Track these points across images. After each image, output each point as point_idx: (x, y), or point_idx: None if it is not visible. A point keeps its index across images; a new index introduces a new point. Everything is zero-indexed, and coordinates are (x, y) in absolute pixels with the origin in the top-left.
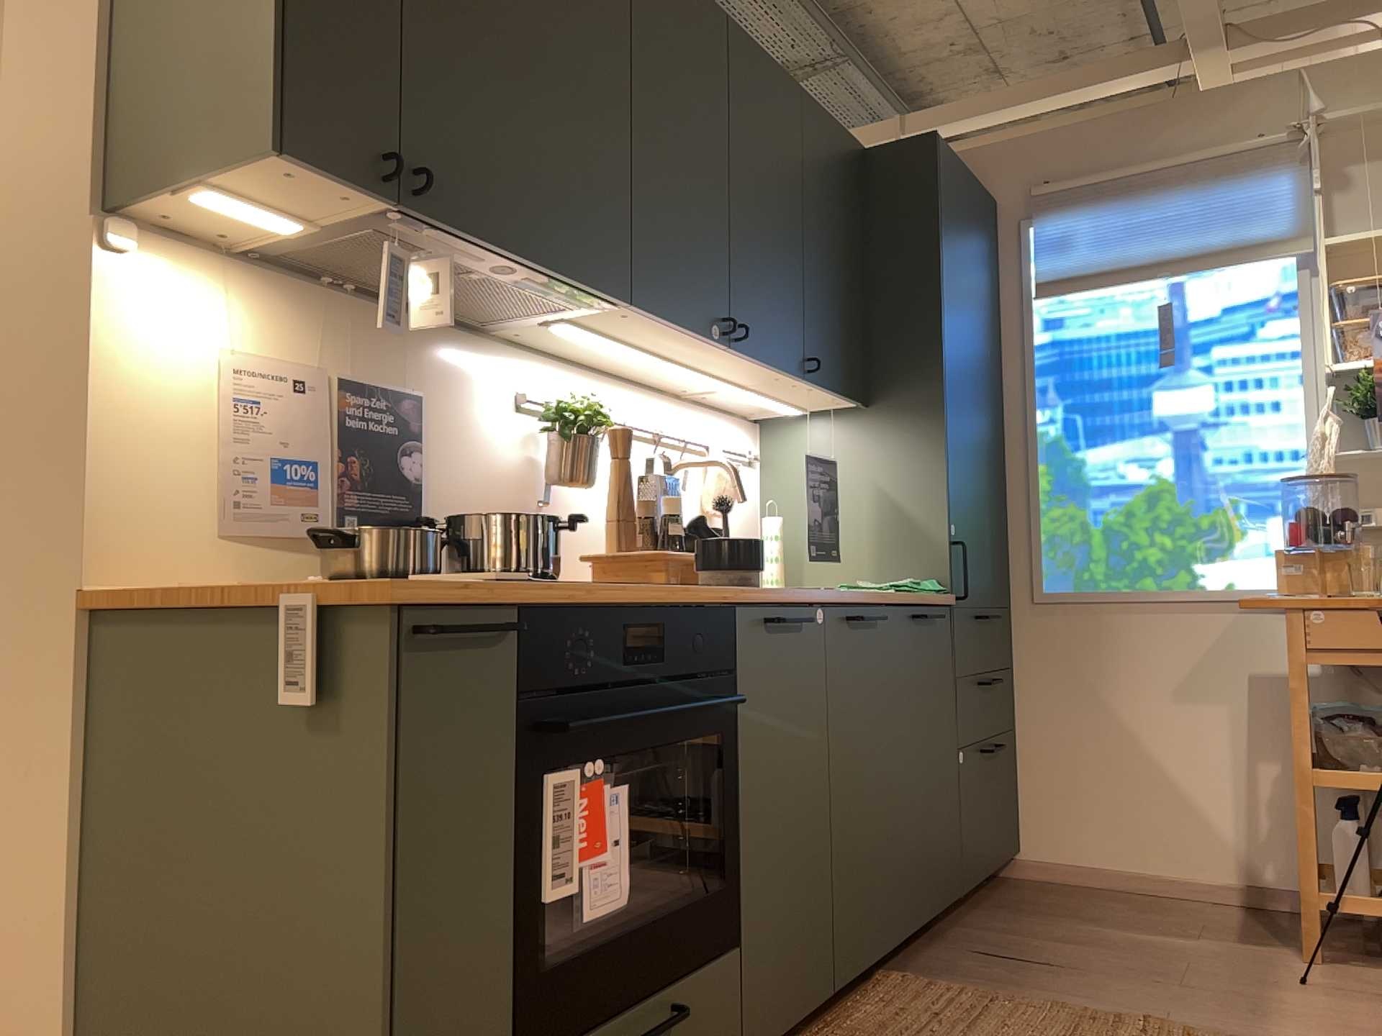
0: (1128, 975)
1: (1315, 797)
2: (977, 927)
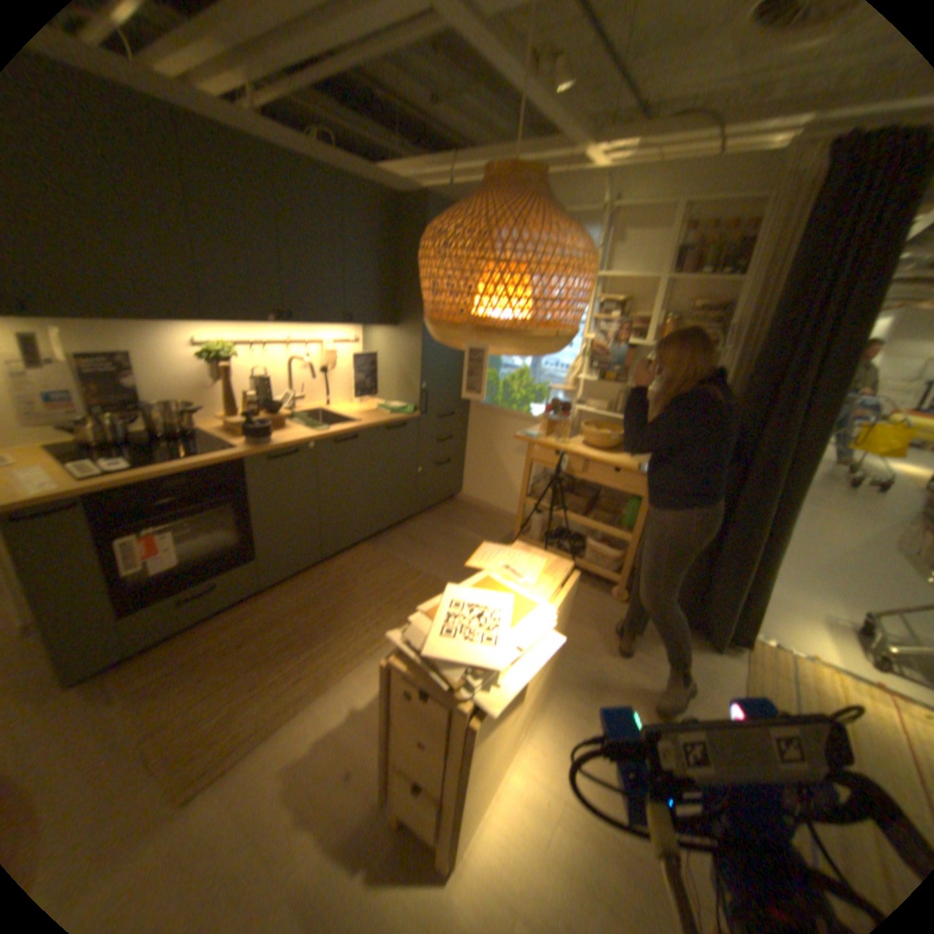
0: (445, 552)
1: (523, 506)
2: (419, 522)
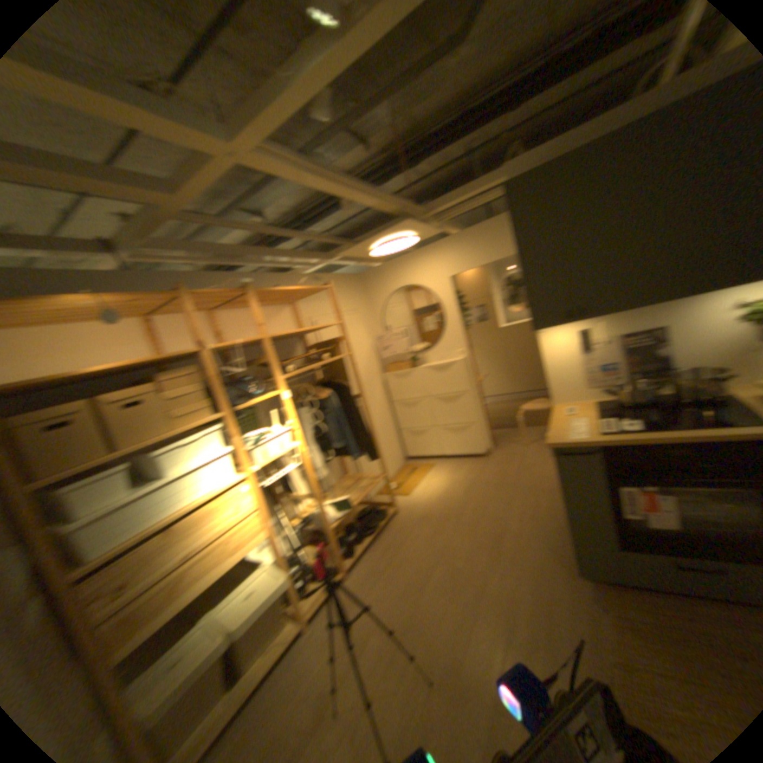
0: None
1: None
2: None
